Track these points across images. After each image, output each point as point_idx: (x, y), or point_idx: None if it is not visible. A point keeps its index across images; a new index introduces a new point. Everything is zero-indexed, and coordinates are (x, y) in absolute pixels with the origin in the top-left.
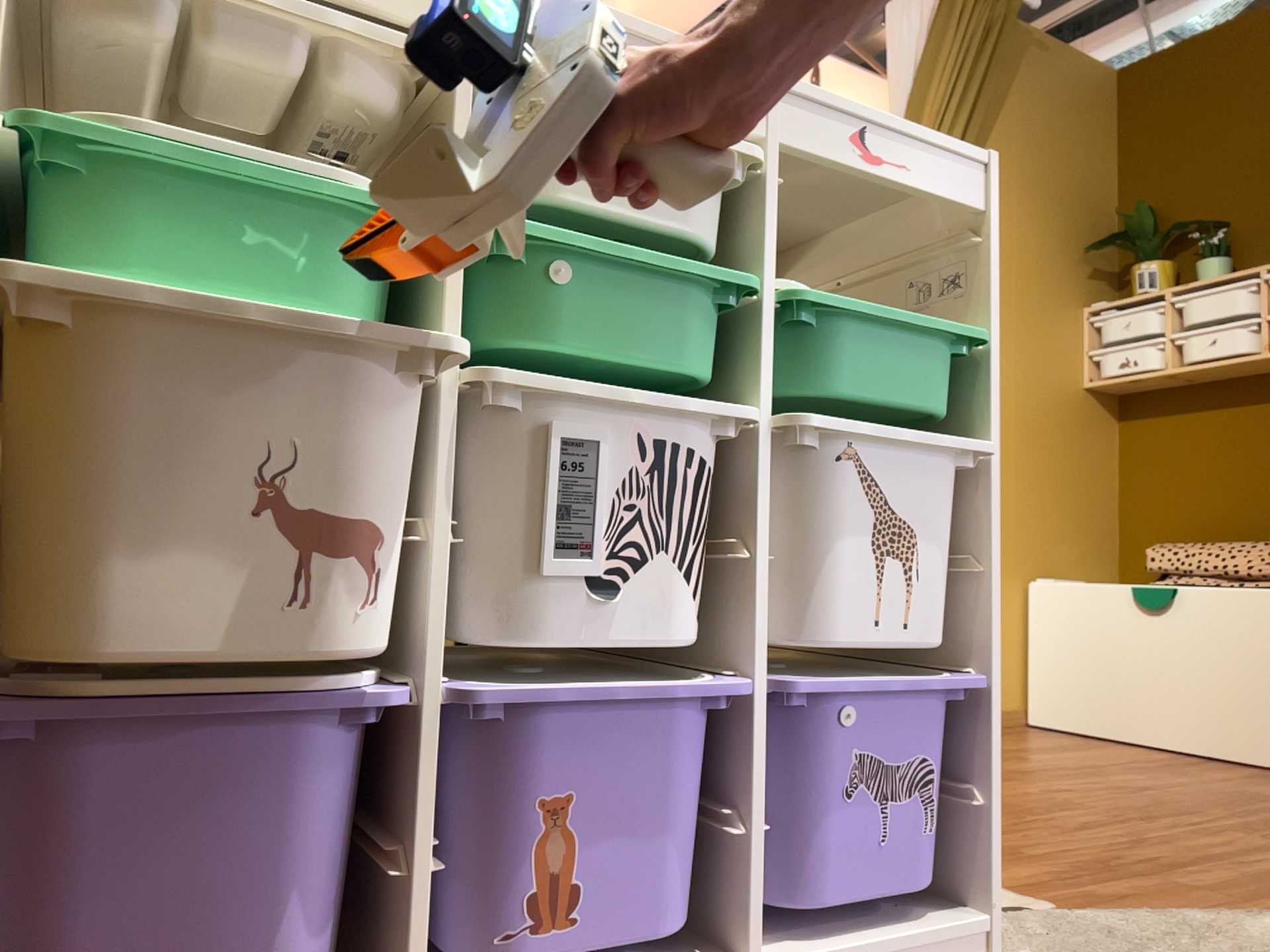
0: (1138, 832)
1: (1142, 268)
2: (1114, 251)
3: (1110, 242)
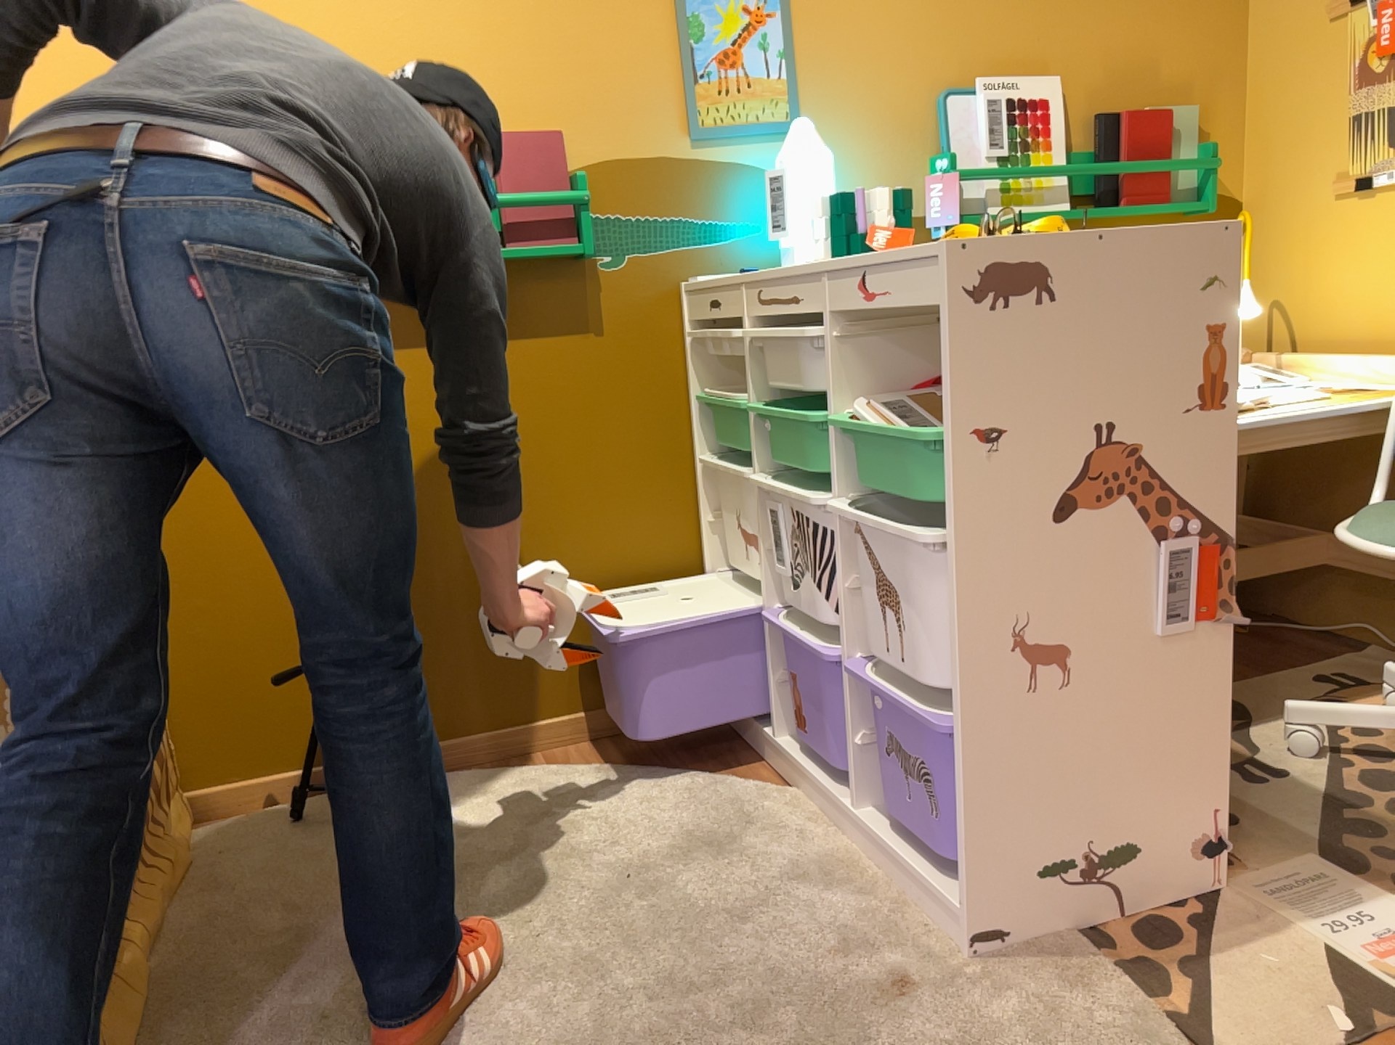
0: None
1: None
2: None
3: None
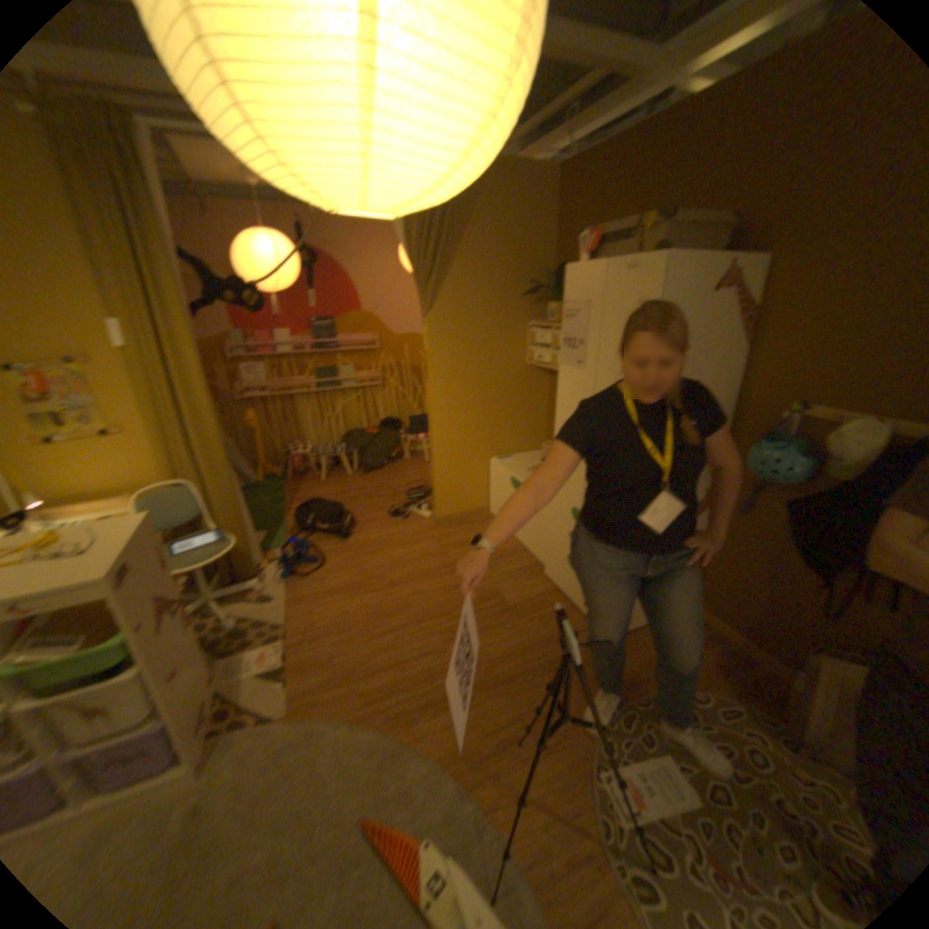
0: (395, 645)
1: (554, 305)
2: (542, 294)
3: (541, 288)
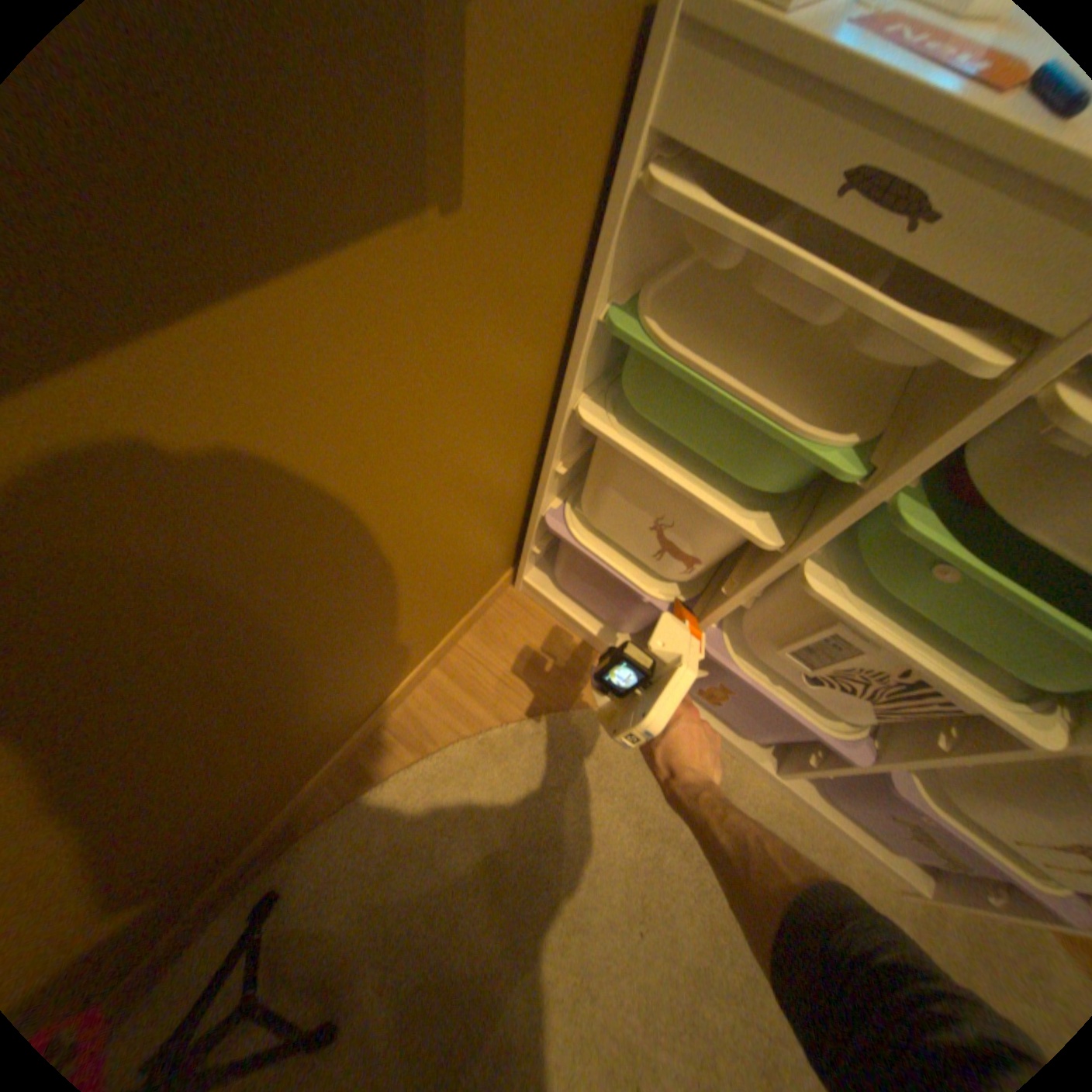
0: None
1: None
2: None
3: None
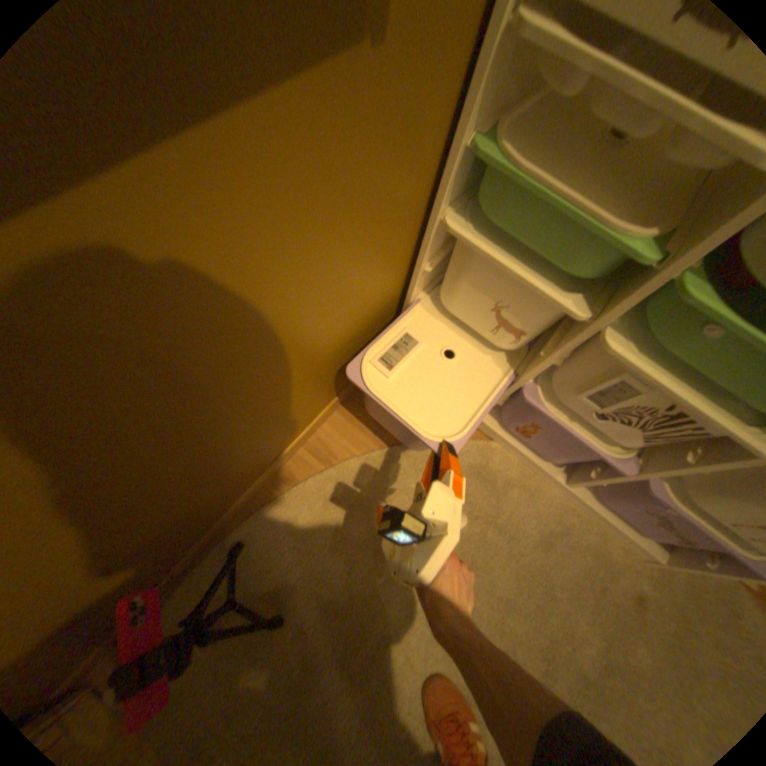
0: None
1: None
2: None
3: None
